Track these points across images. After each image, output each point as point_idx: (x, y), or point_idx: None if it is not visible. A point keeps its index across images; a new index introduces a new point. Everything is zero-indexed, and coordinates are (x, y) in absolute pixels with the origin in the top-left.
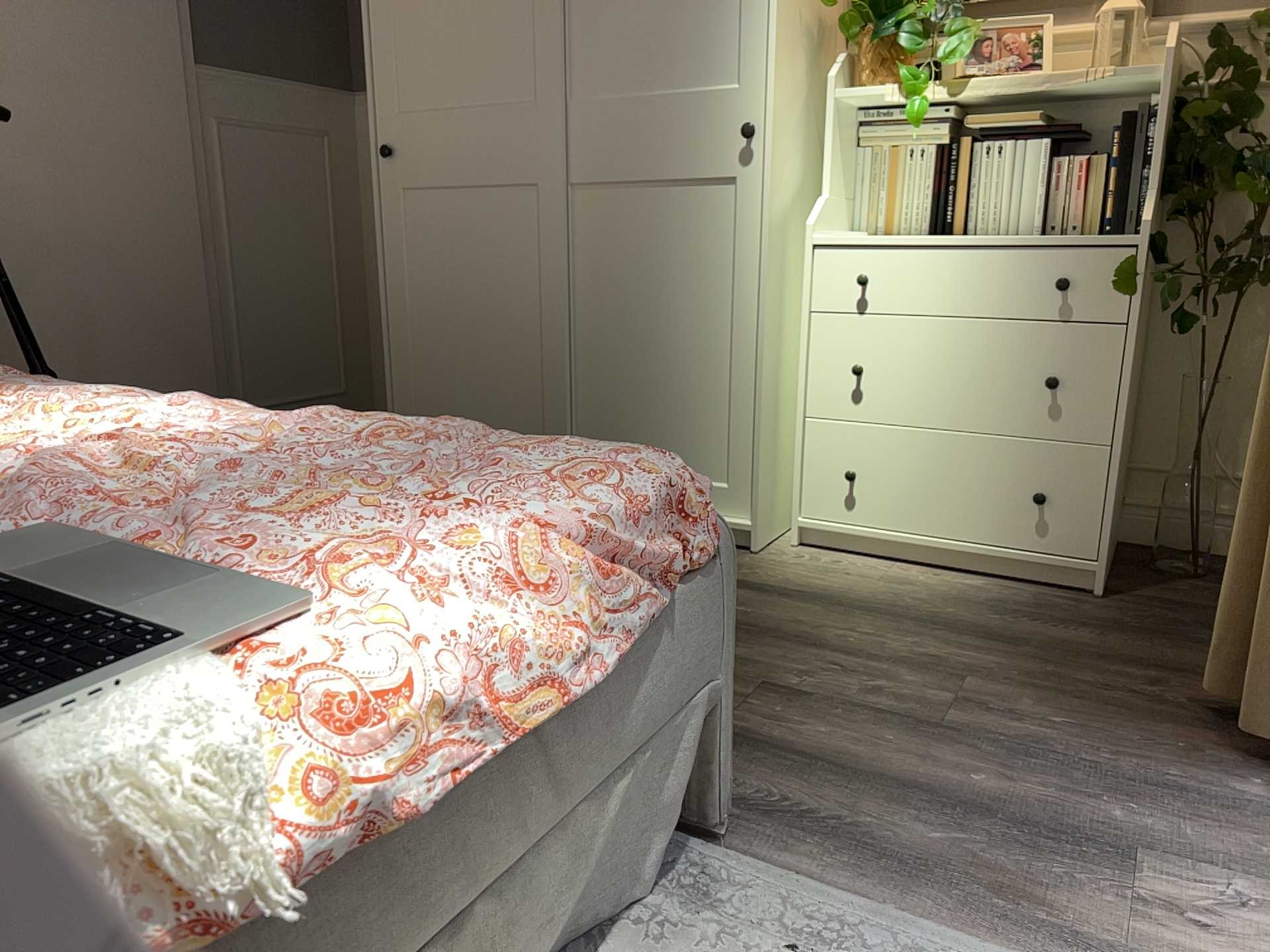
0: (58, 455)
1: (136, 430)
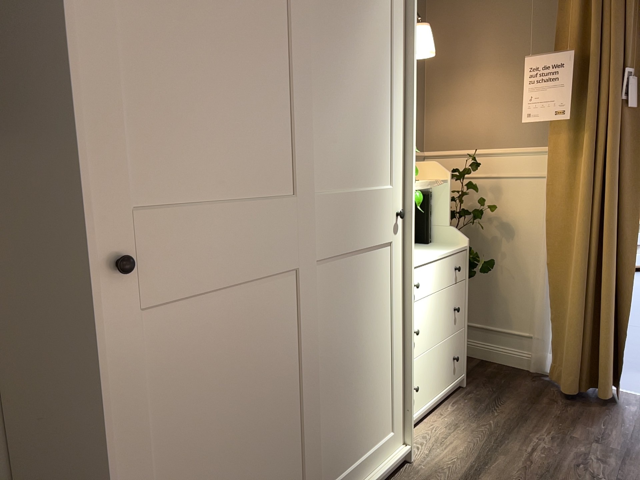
0: None
1: None
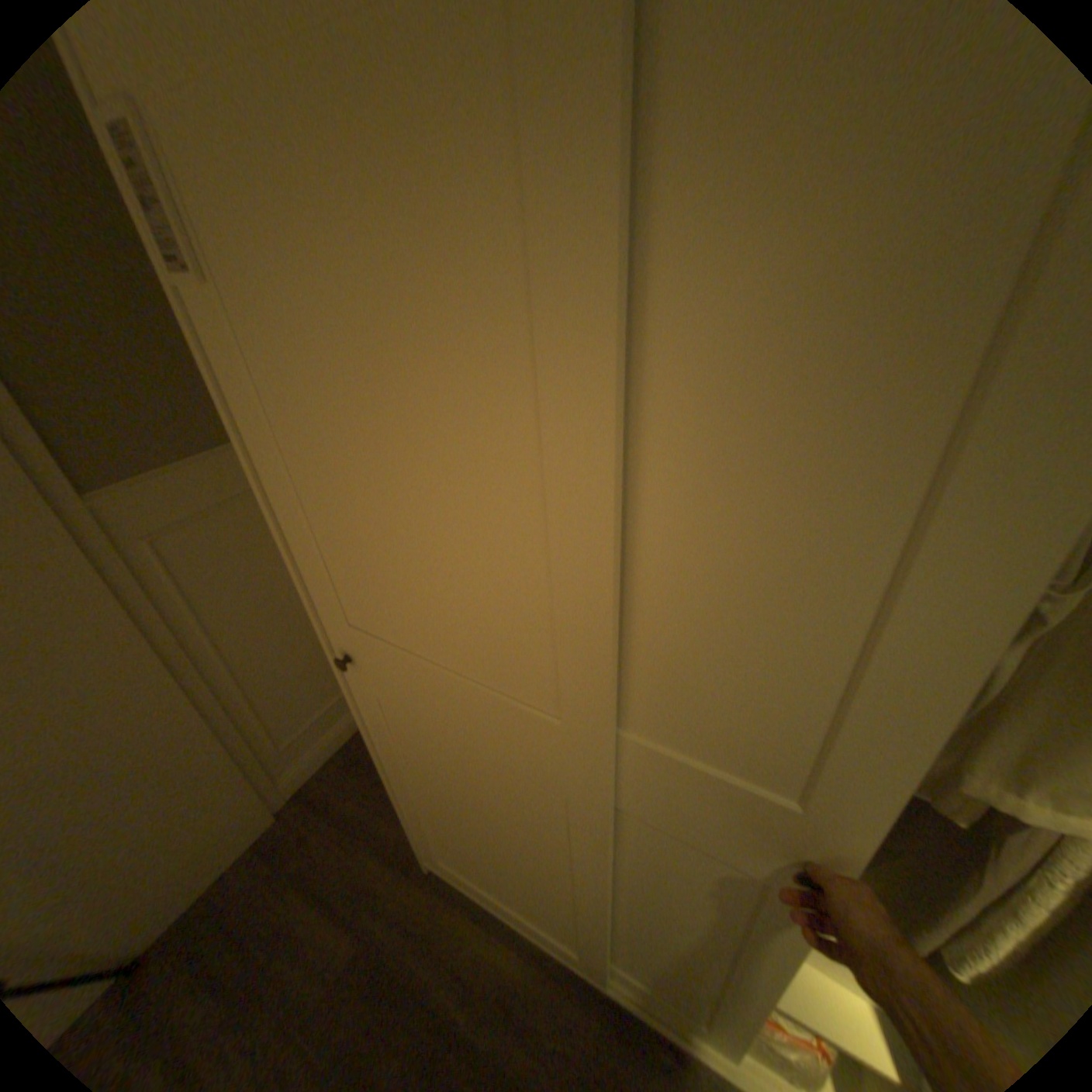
0: None
1: None
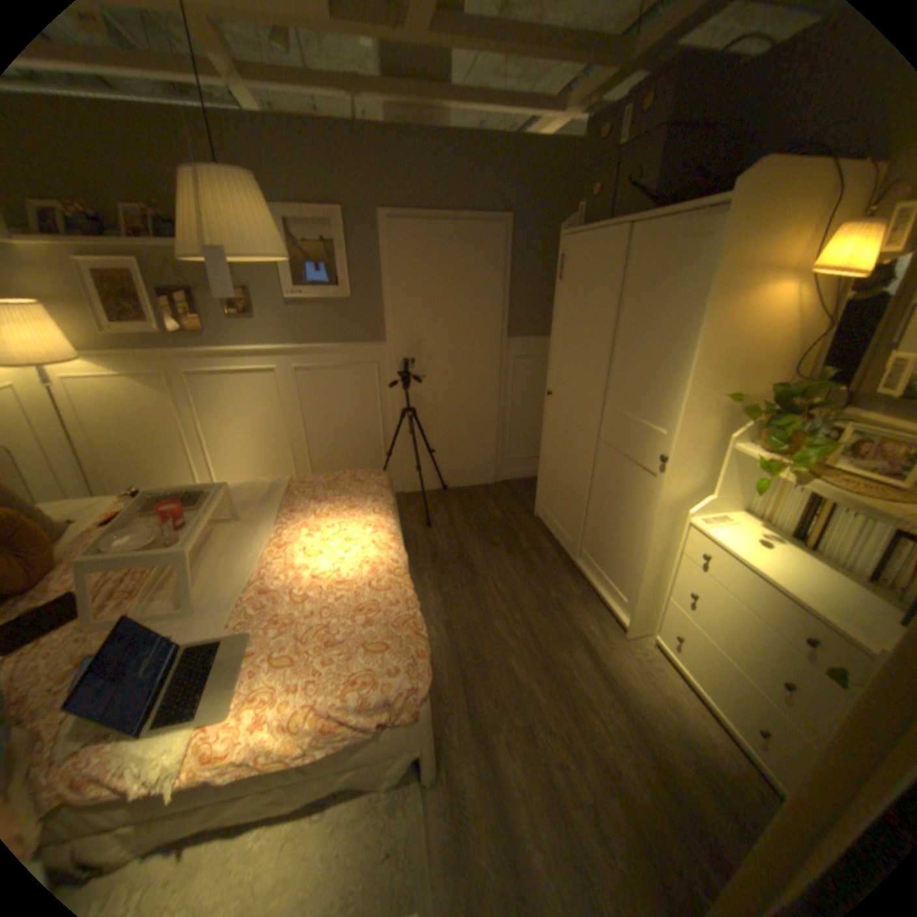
0: (322, 562)
1: (347, 555)
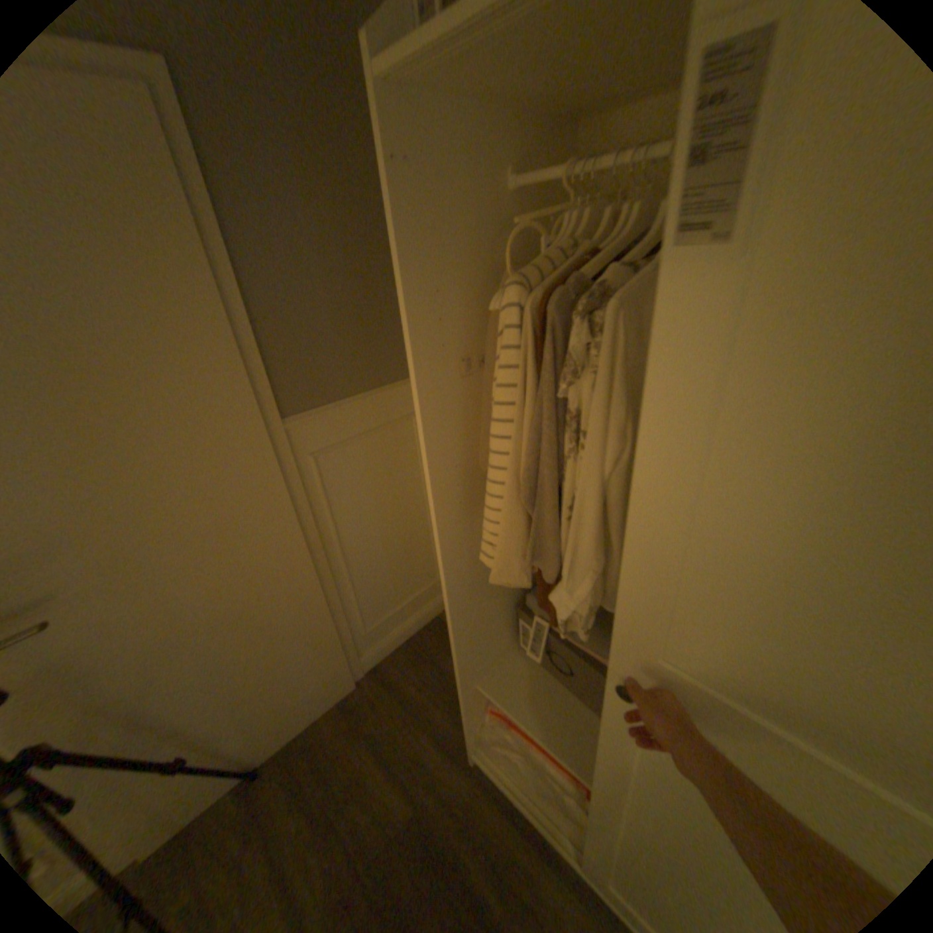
0: None
1: None
